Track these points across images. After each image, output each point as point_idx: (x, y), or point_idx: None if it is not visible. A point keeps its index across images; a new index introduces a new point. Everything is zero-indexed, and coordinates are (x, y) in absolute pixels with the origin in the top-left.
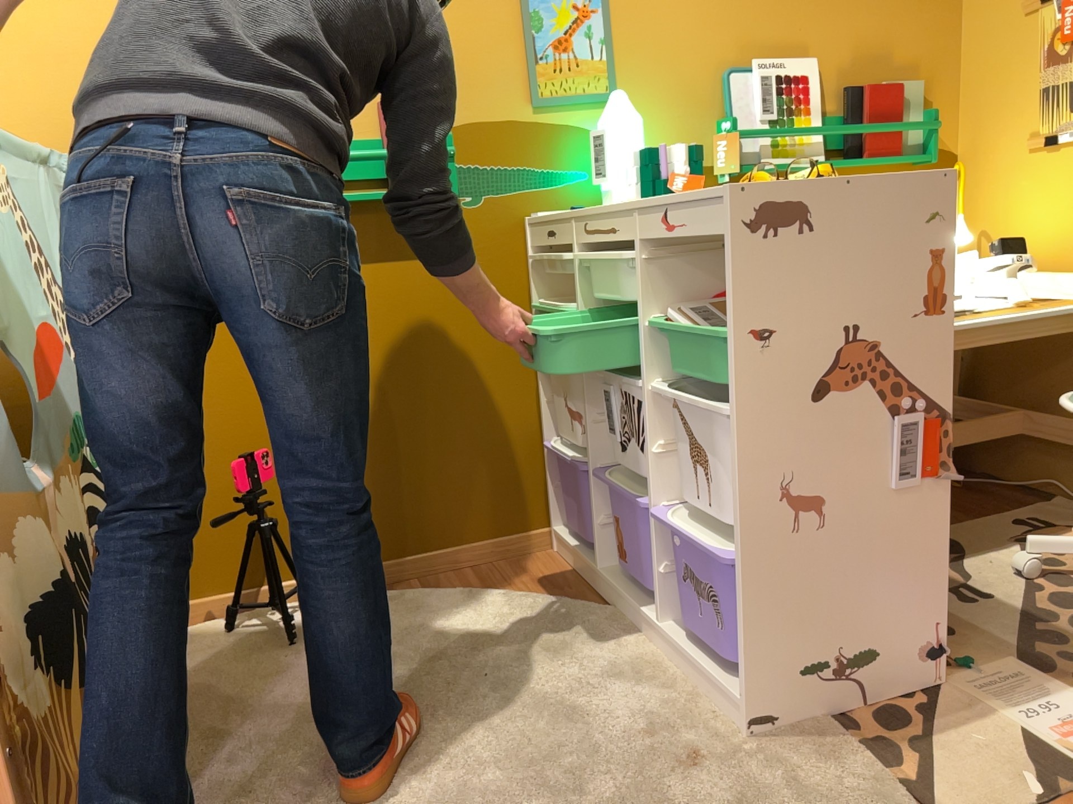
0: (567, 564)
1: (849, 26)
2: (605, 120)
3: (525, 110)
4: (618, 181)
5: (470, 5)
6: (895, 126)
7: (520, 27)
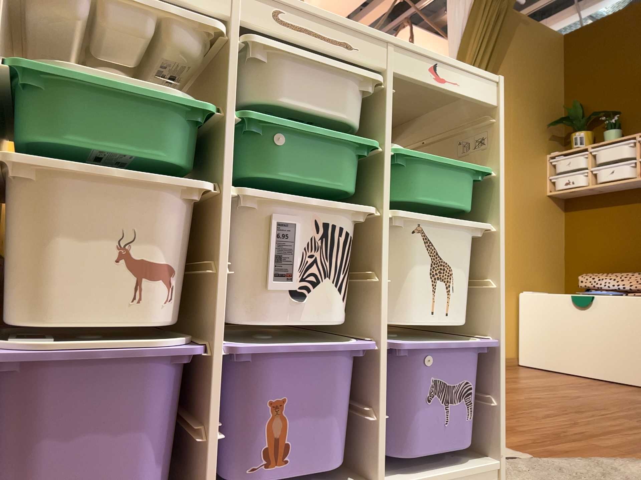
0: None
1: None
2: None
3: None
4: None
5: None
6: None
7: None
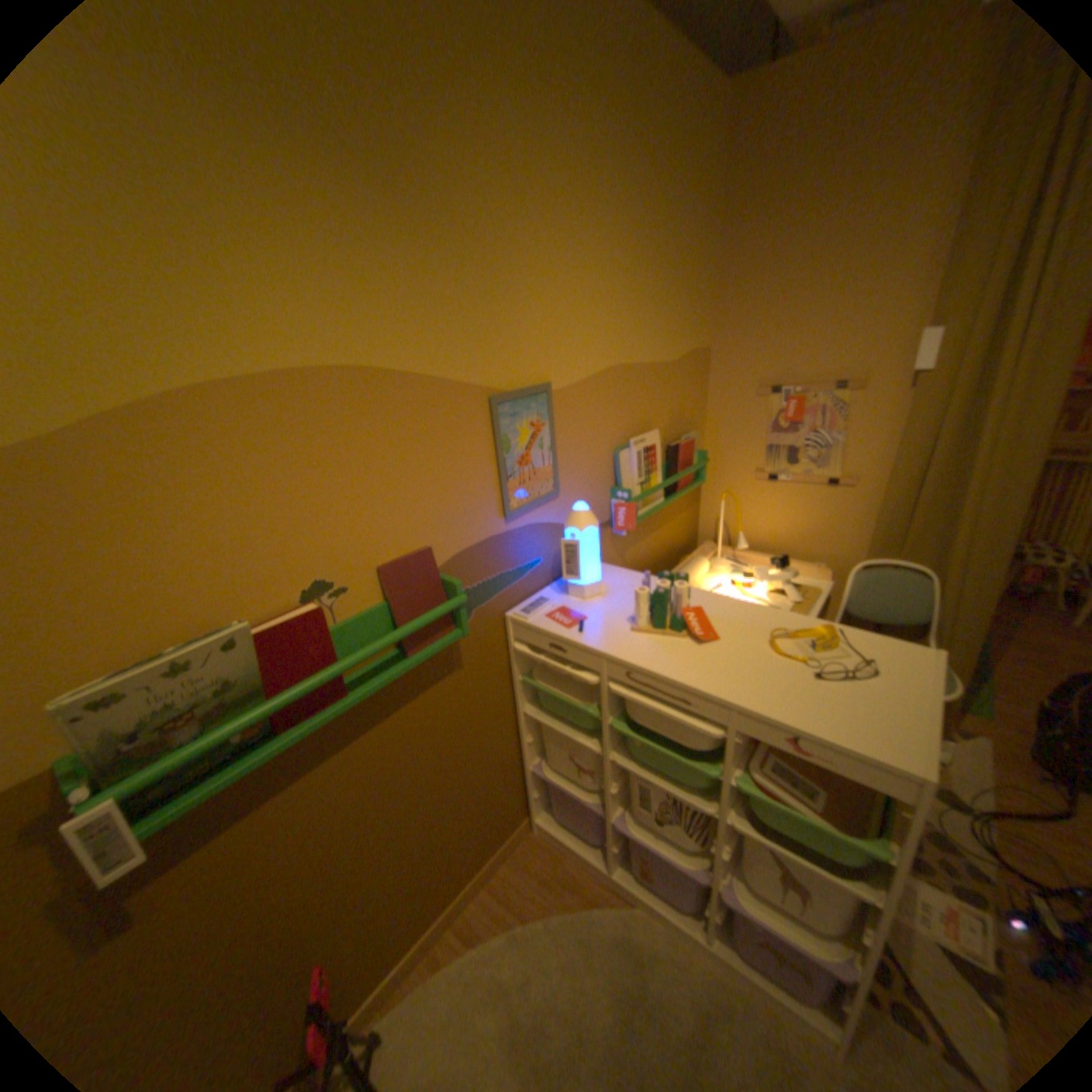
0: (558, 852)
1: (669, 400)
2: (574, 530)
3: (501, 524)
4: (588, 577)
5: (453, 440)
6: (695, 468)
7: (494, 451)
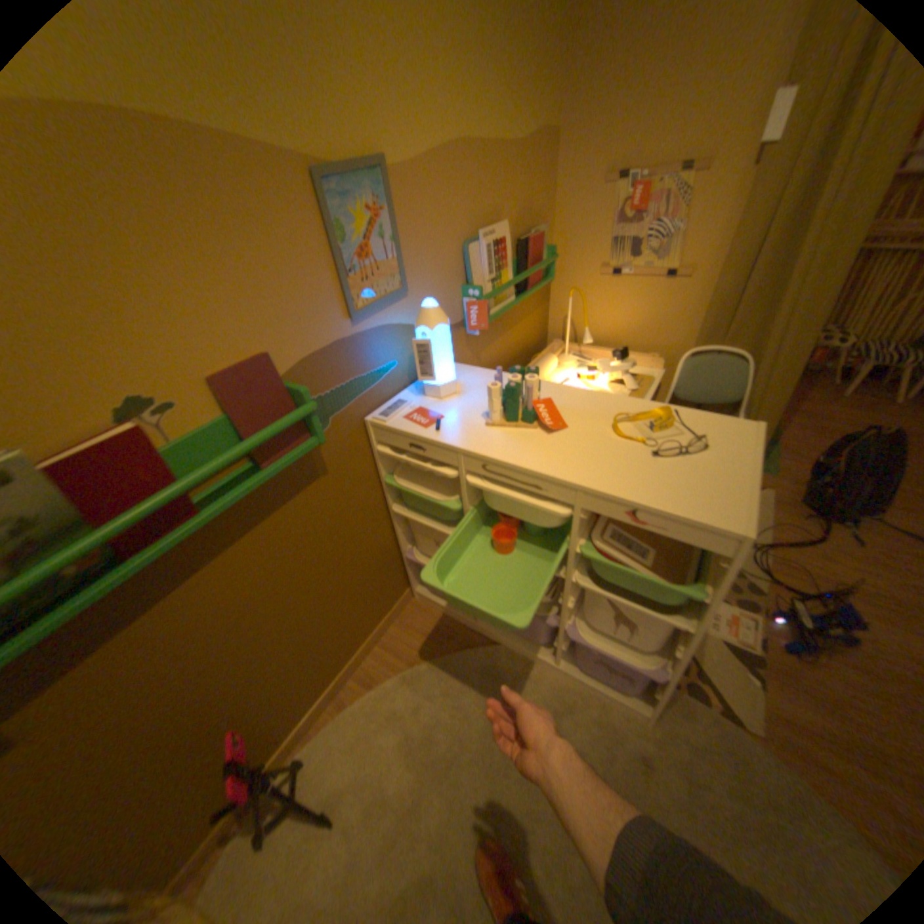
0: (436, 610)
1: (518, 188)
2: (424, 329)
3: (346, 326)
4: (442, 377)
5: (272, 224)
6: (544, 265)
7: (326, 240)
